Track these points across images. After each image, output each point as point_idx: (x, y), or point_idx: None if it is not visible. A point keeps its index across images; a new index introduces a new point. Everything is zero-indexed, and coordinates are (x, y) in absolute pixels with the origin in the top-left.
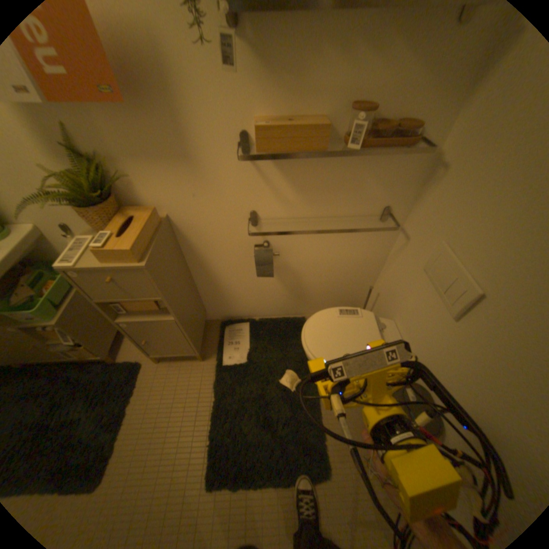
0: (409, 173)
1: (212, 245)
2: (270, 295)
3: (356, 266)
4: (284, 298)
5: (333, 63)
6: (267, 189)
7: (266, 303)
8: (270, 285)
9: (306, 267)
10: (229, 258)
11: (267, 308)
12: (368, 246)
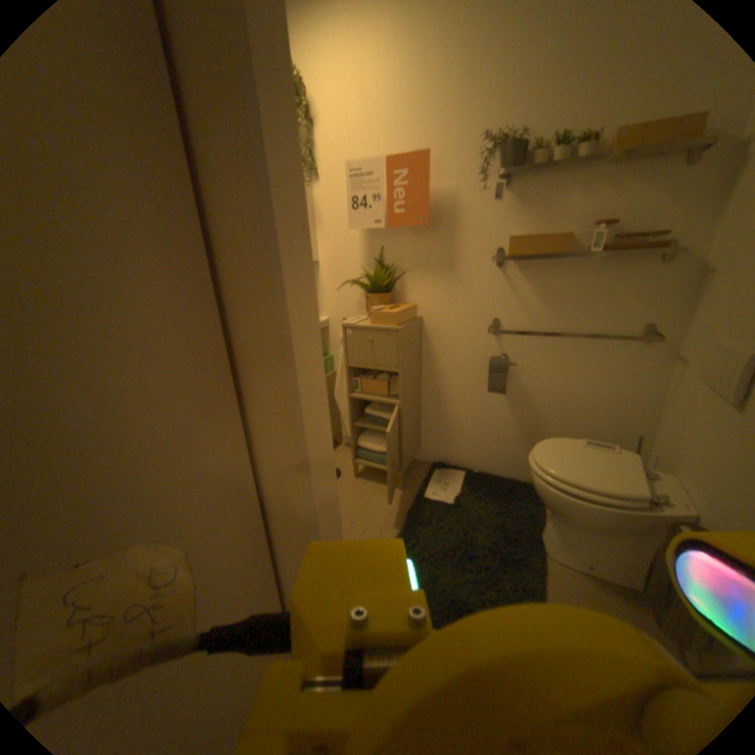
0: (675, 285)
1: (451, 352)
2: (500, 434)
3: (620, 407)
4: (517, 445)
5: (580, 196)
6: (514, 296)
7: (493, 447)
8: (502, 418)
9: (549, 398)
10: (463, 371)
11: (493, 457)
12: (636, 377)
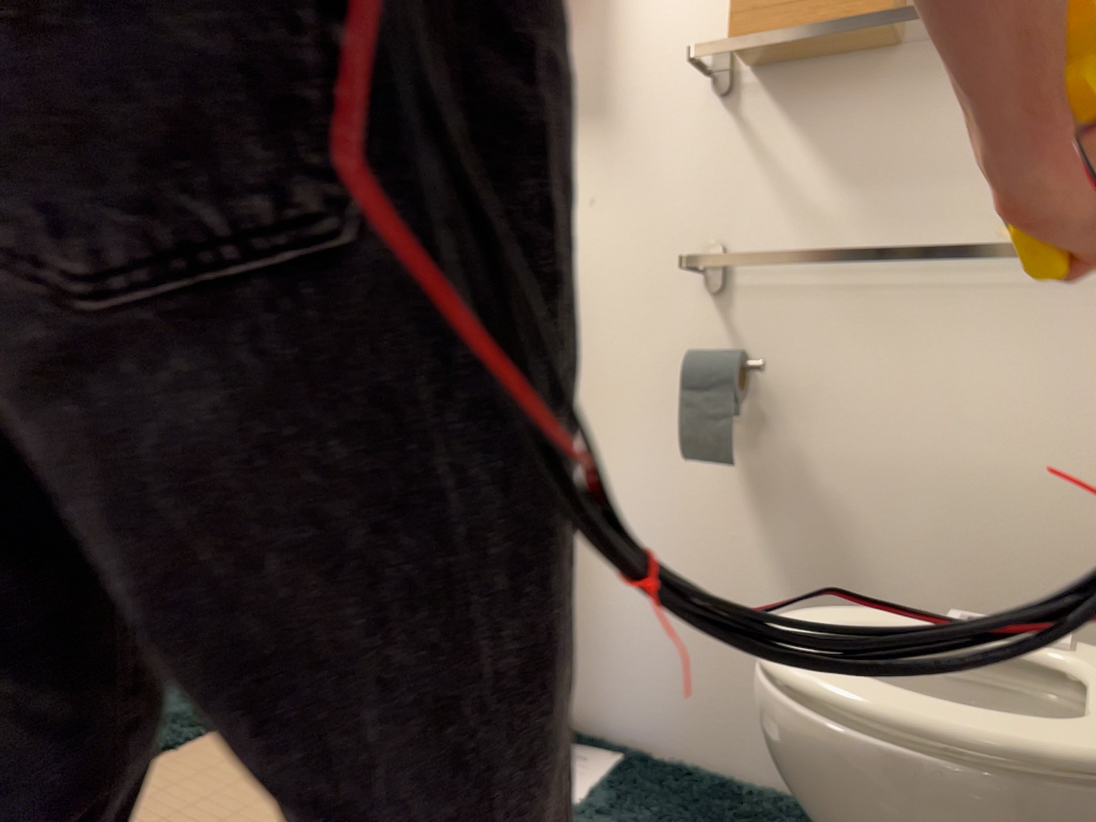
0: None
1: (593, 353)
2: None
3: (1088, 514)
4: None
5: None
6: (755, 181)
7: (711, 665)
8: (733, 560)
9: (868, 489)
10: (626, 408)
11: (709, 701)
12: None
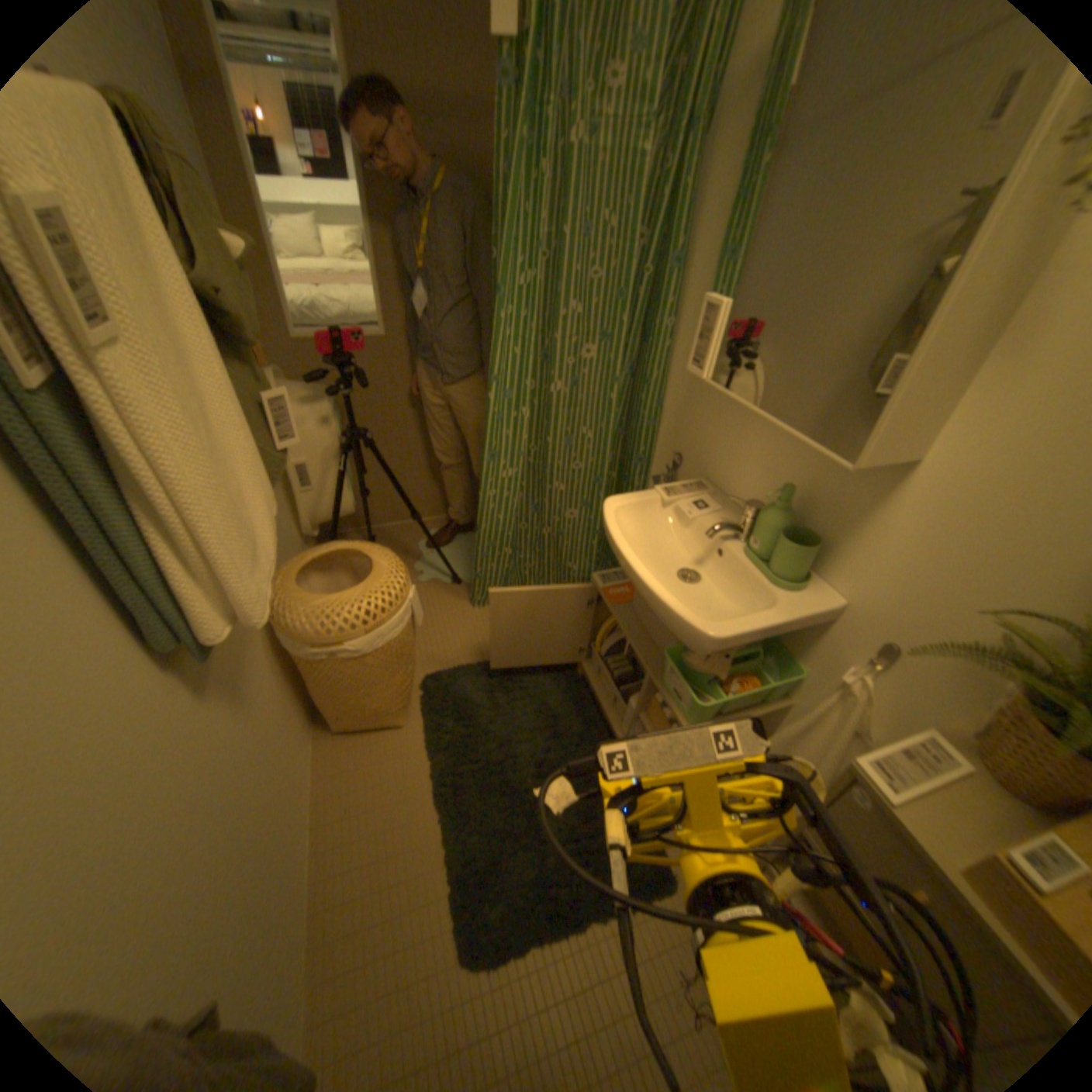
0: None
1: None
2: None
3: None
4: None
5: None
6: None
7: None
8: None
9: None
10: None
11: None
12: None
